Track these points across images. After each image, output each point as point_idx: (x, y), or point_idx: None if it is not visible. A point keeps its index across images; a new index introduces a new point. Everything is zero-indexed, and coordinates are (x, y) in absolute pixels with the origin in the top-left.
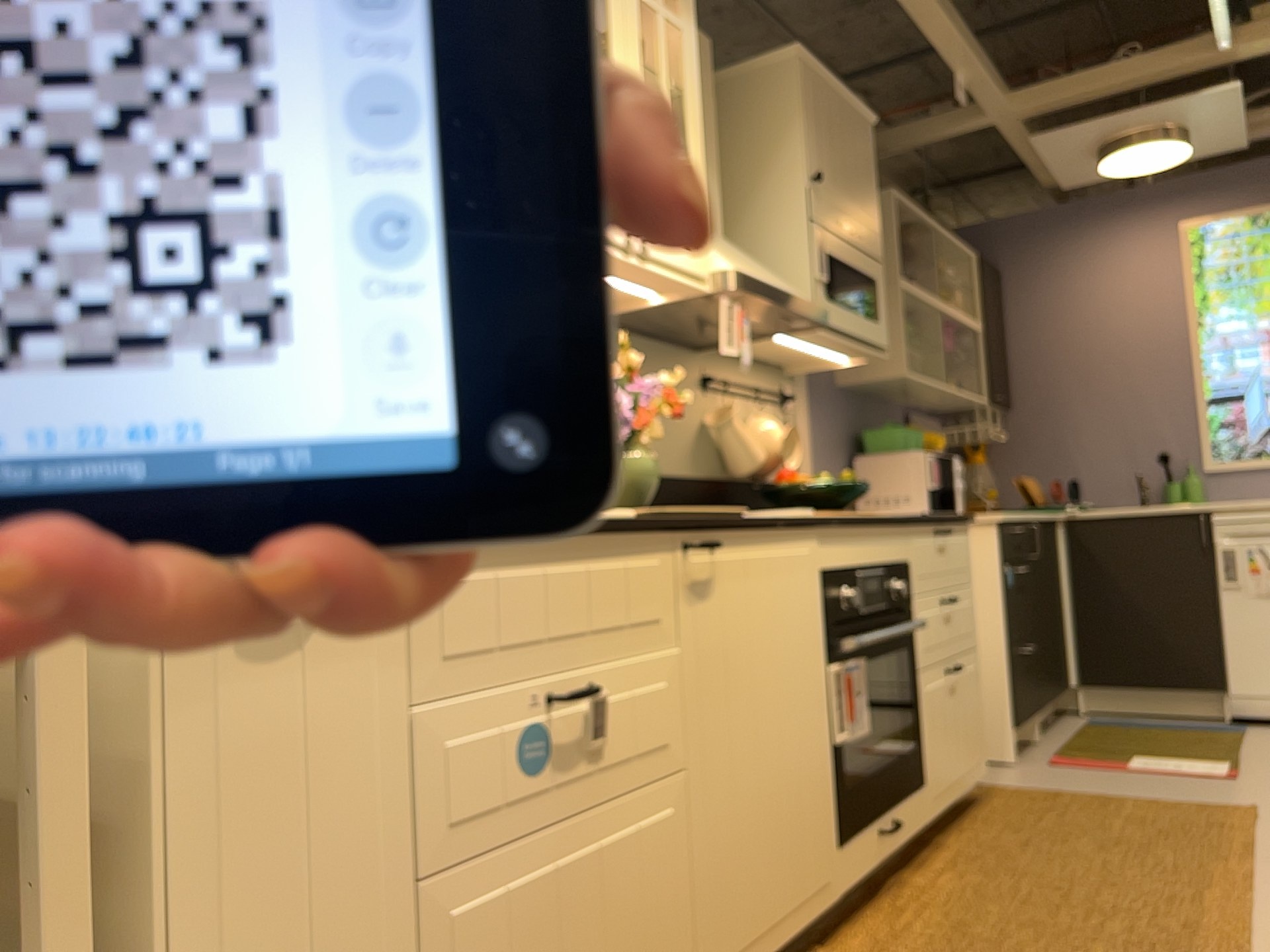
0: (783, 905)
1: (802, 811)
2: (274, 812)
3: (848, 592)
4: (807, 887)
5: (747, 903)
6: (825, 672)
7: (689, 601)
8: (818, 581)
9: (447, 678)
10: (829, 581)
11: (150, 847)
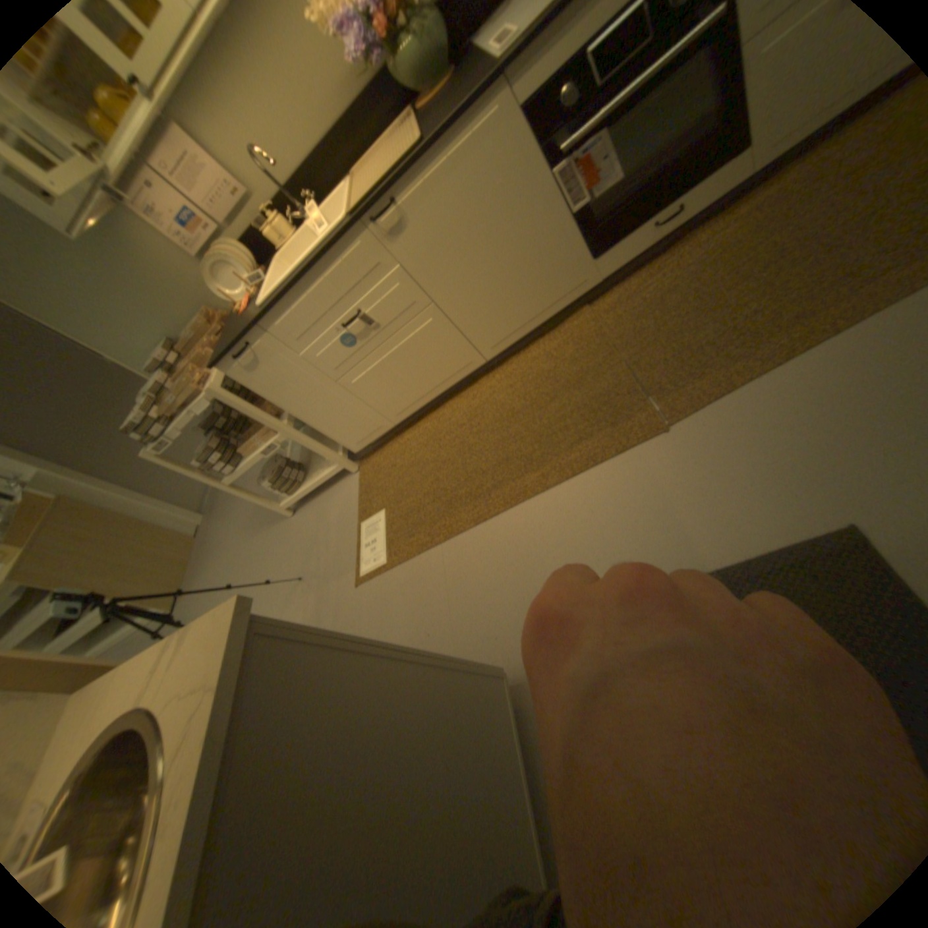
0: (538, 308)
1: (543, 265)
2: (290, 385)
3: (571, 84)
4: (559, 292)
5: (505, 320)
6: (553, 172)
7: (392, 239)
8: (525, 111)
9: (305, 340)
10: (535, 104)
11: (273, 399)
